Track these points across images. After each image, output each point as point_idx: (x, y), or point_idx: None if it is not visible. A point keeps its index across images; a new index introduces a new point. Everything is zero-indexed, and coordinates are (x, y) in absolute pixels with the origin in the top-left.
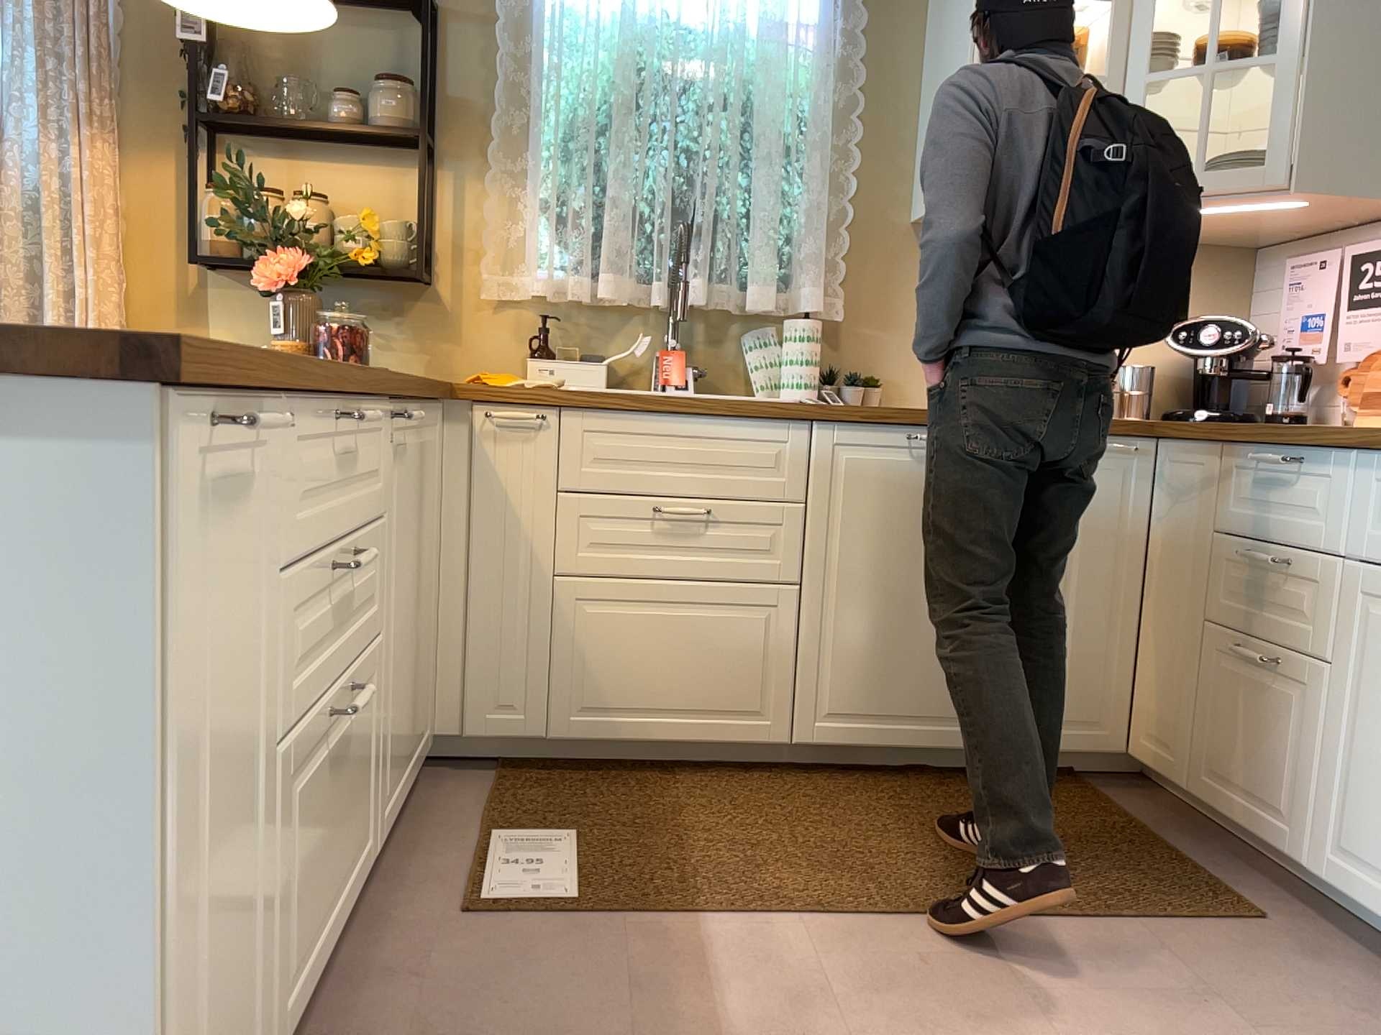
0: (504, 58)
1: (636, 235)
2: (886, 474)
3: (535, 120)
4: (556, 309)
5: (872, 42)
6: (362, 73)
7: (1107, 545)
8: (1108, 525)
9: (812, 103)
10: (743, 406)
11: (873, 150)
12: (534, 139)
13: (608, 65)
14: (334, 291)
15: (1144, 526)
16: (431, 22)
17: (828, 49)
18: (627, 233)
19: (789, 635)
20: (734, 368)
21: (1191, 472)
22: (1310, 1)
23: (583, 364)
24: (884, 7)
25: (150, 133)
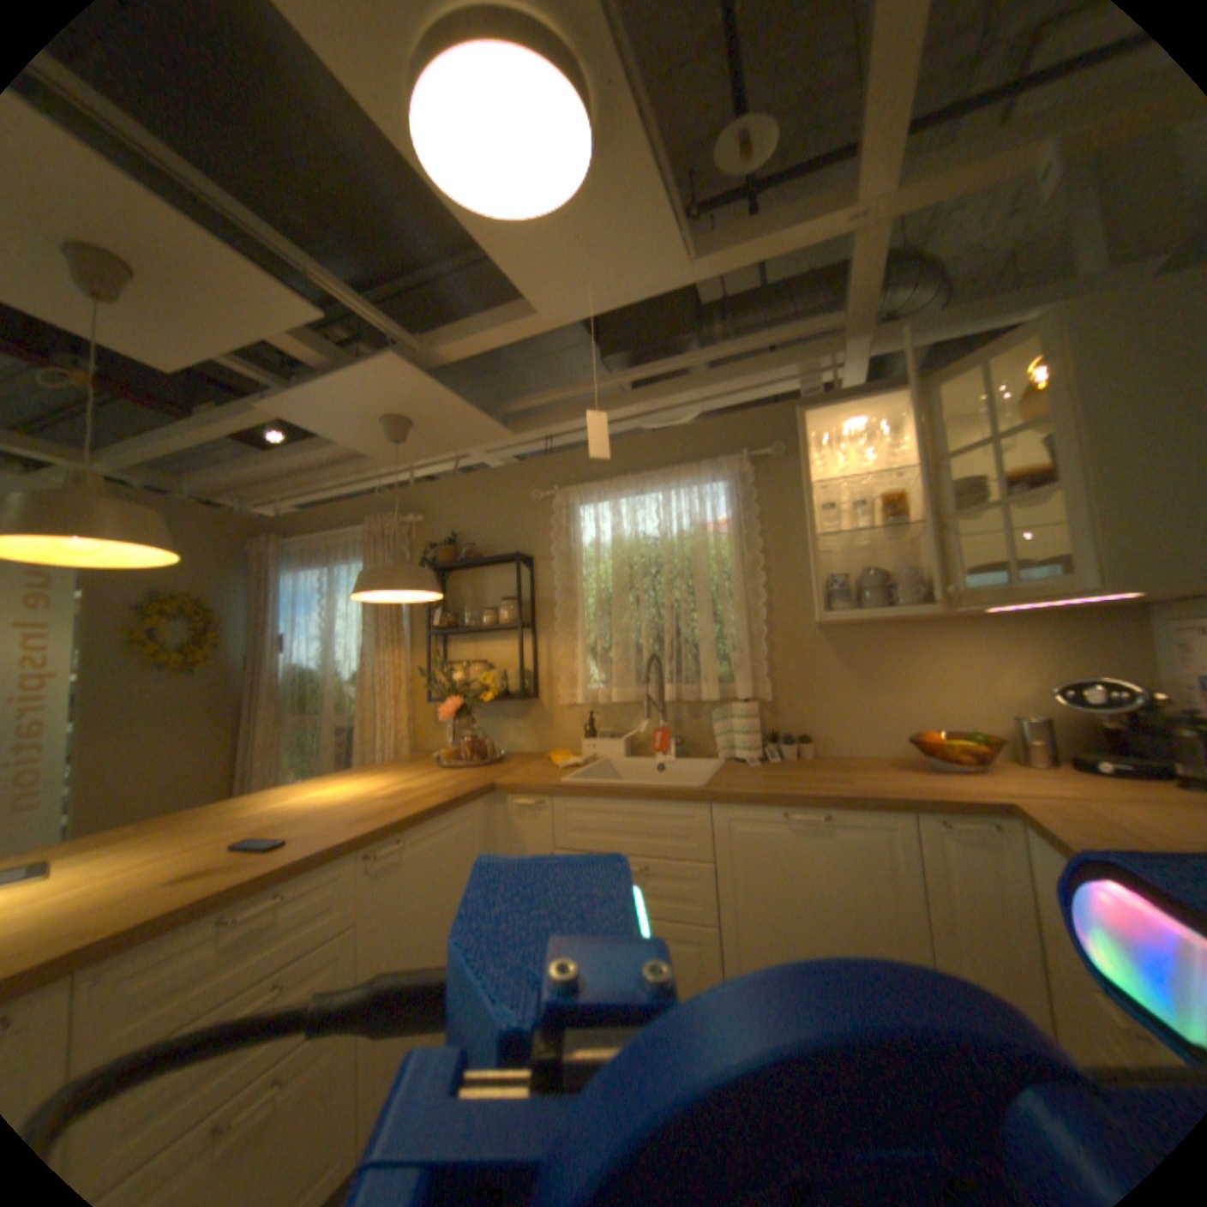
0: (559, 575)
1: (634, 660)
2: (771, 844)
3: (579, 603)
4: (601, 705)
5: (770, 519)
6: (501, 594)
7: (991, 917)
8: (988, 898)
9: (731, 565)
10: (659, 793)
11: (781, 584)
12: (579, 613)
13: (613, 567)
14: (494, 705)
15: (1029, 902)
16: (519, 567)
17: (733, 533)
18: (628, 660)
19: (715, 967)
20: (708, 734)
21: (1051, 866)
22: (1085, 433)
23: (611, 741)
24: (773, 497)
25: (420, 637)
